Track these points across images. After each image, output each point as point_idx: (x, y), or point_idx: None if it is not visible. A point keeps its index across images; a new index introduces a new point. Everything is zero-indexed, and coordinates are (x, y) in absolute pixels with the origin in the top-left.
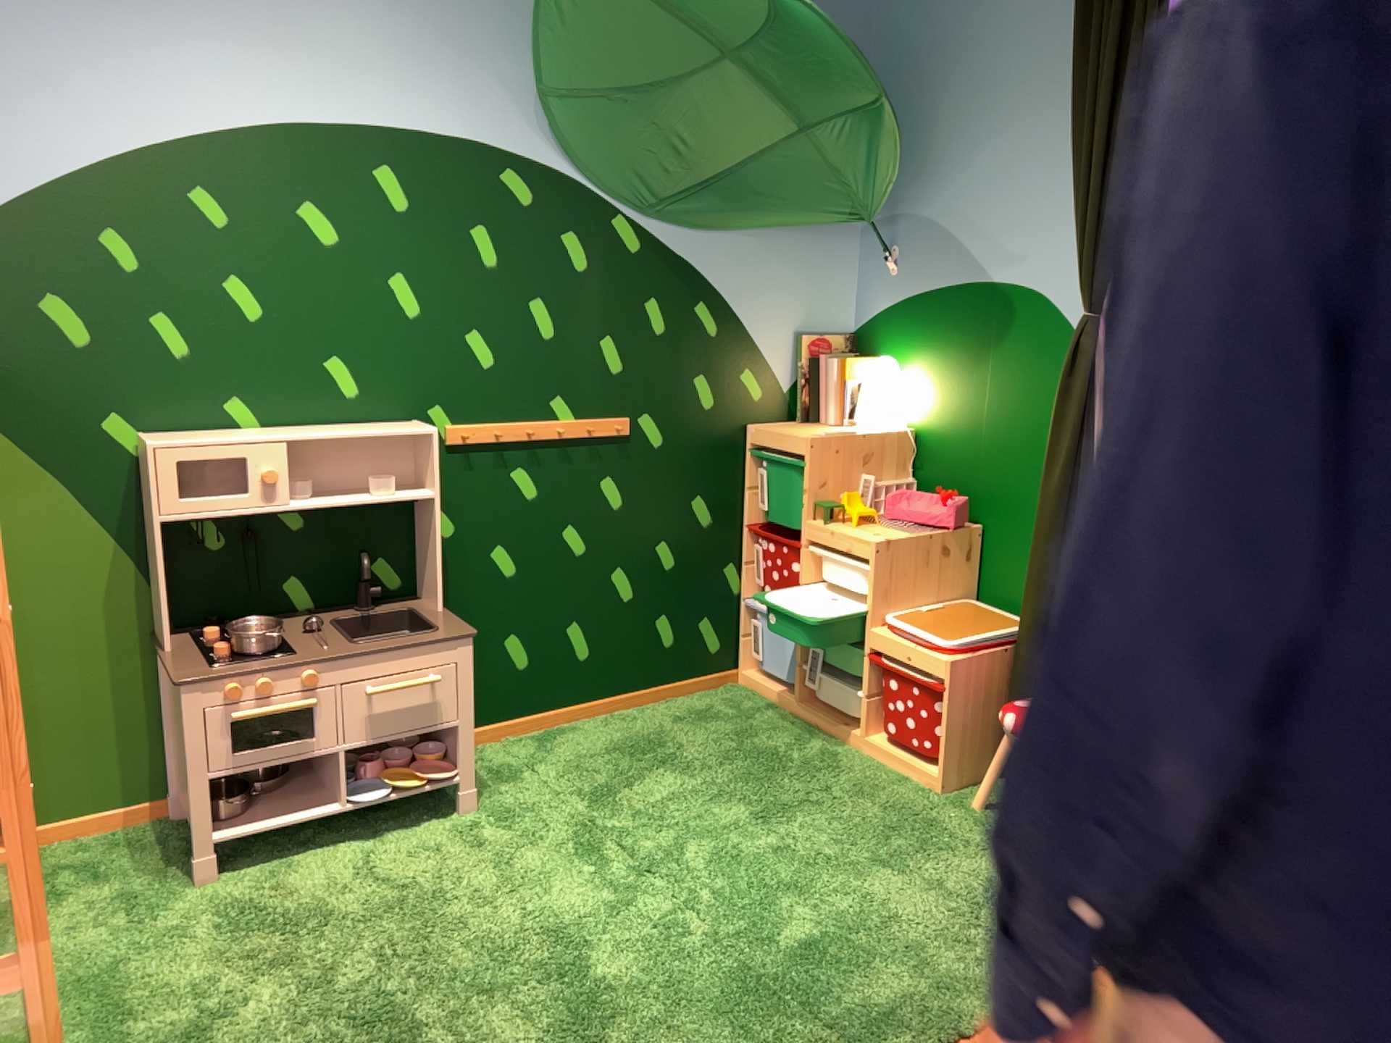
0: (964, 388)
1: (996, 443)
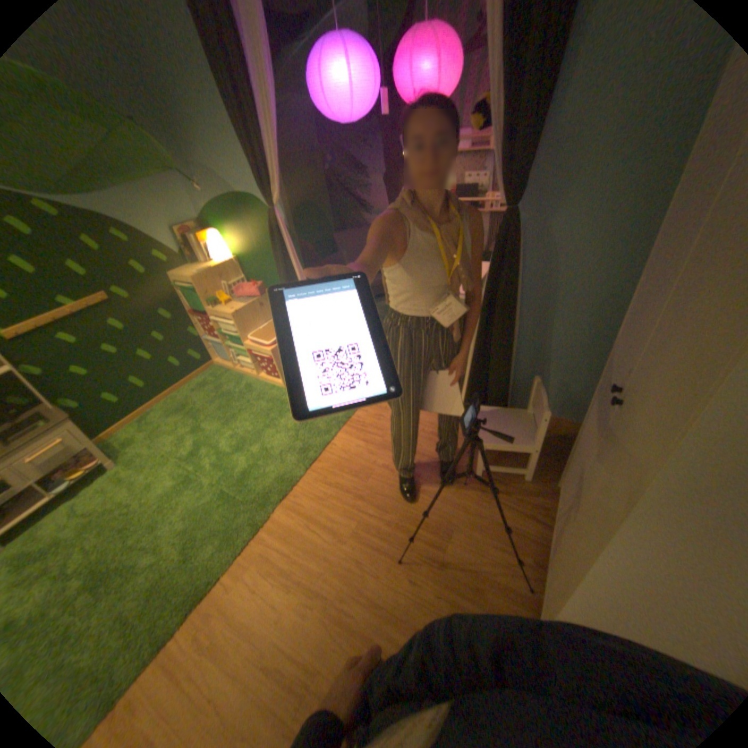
0: (244, 239)
1: (263, 259)
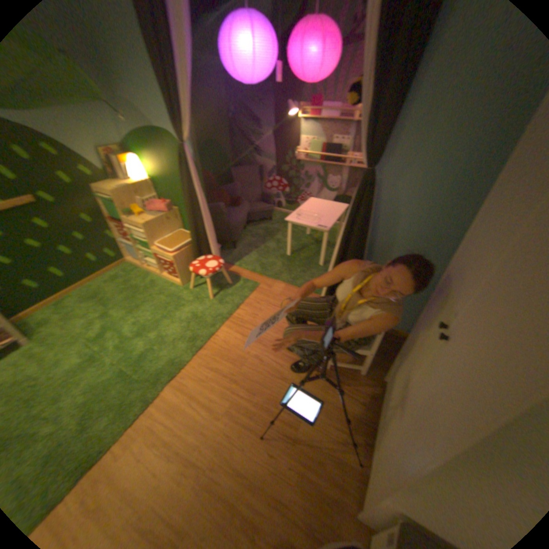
0: (157, 164)
1: (172, 183)
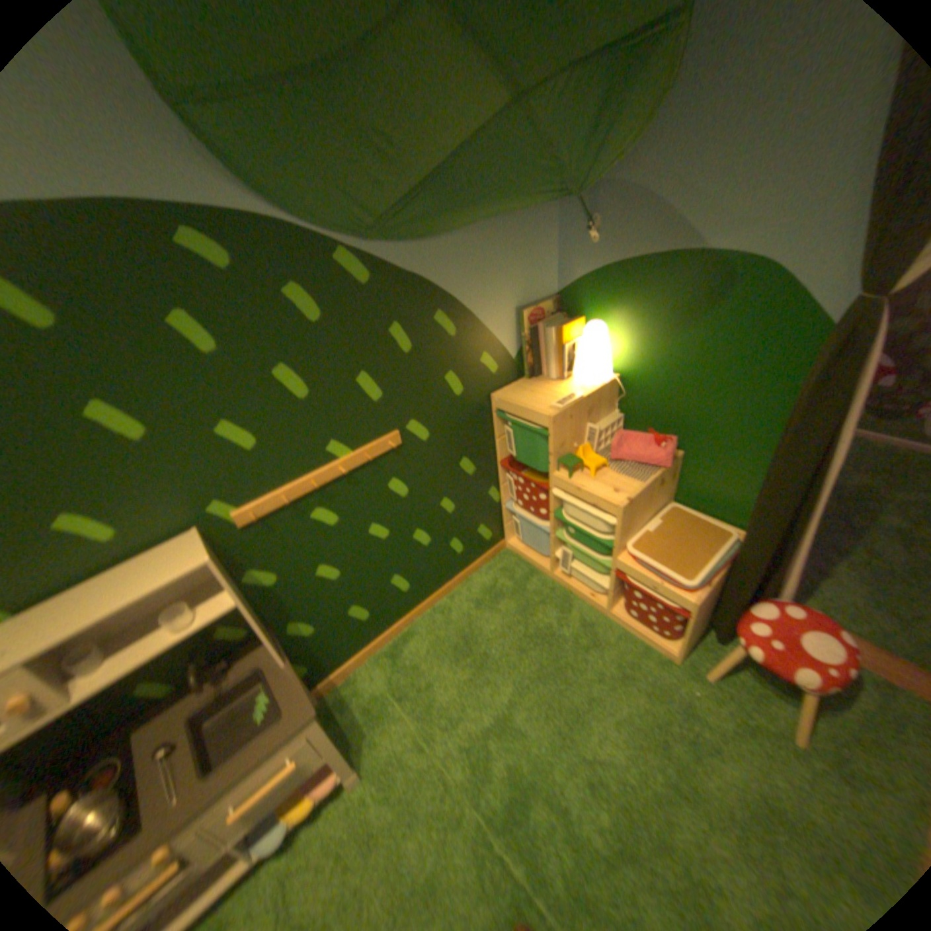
0: (668, 346)
1: (700, 393)
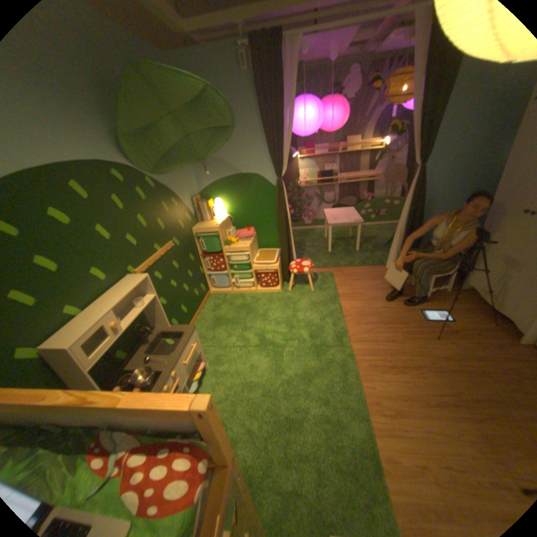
0: (240, 202)
1: (253, 213)
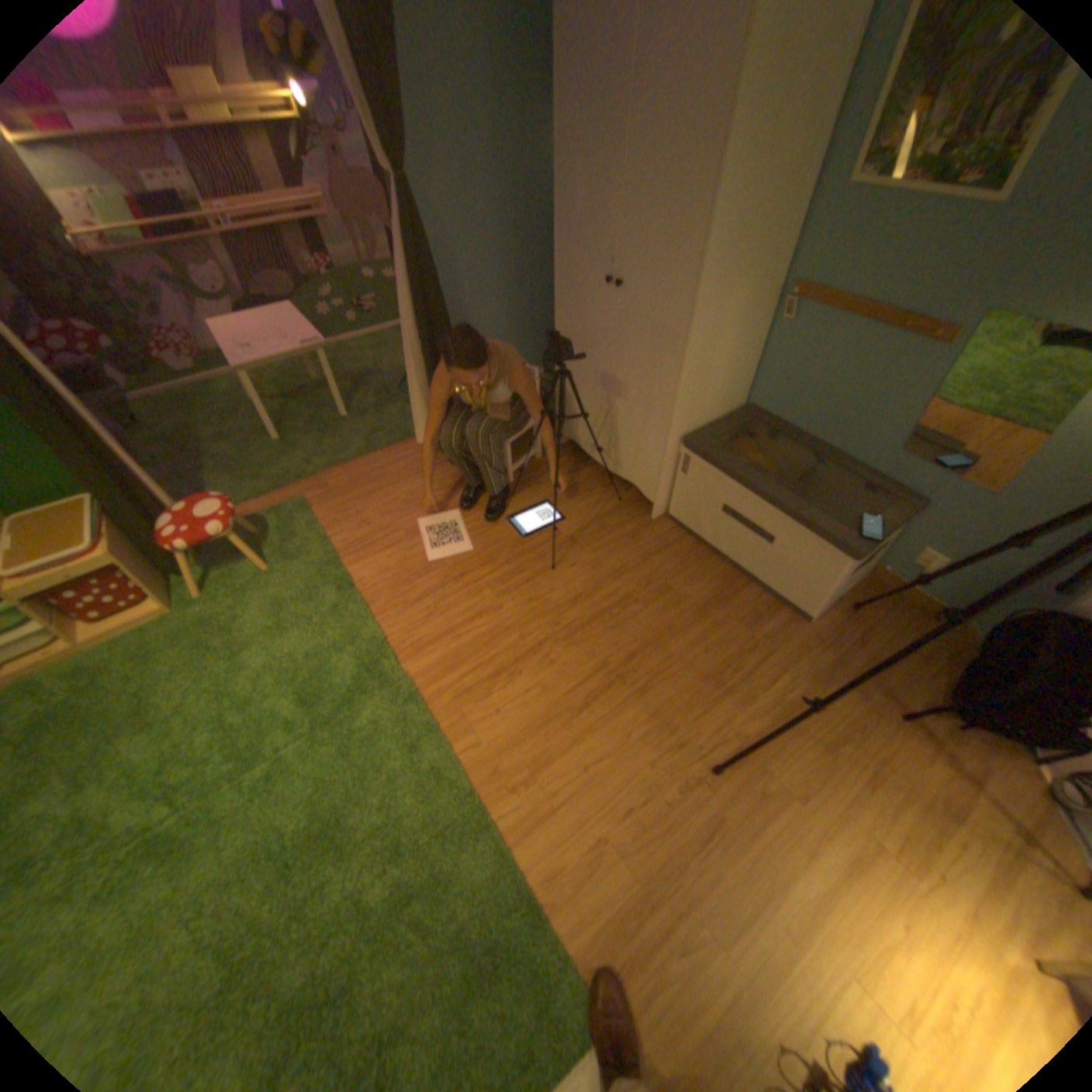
0: None
1: None
